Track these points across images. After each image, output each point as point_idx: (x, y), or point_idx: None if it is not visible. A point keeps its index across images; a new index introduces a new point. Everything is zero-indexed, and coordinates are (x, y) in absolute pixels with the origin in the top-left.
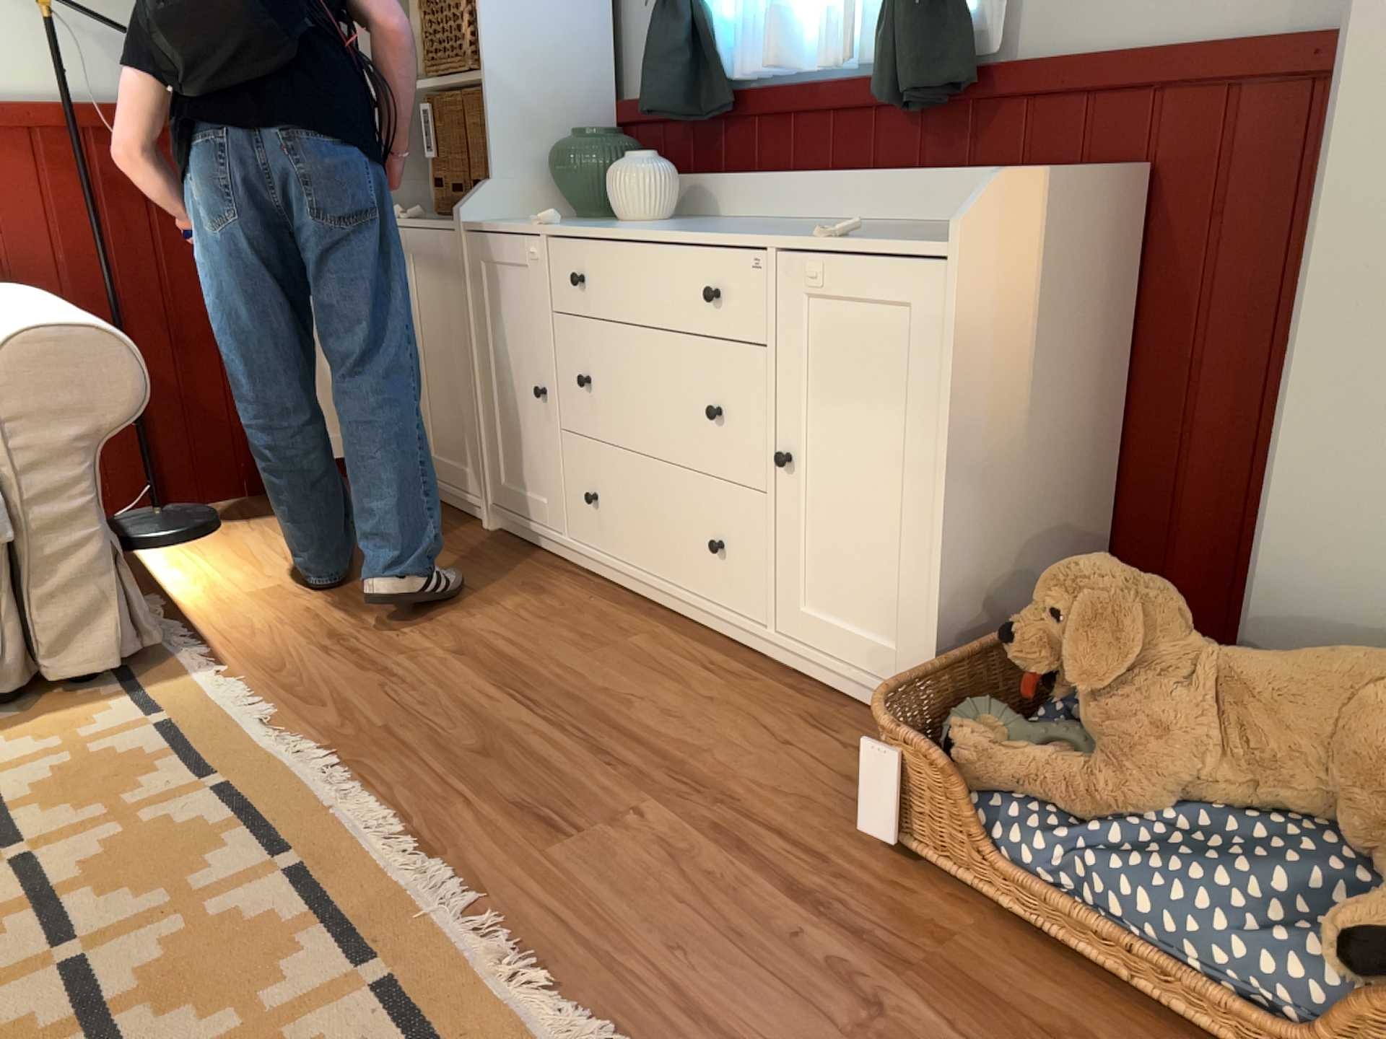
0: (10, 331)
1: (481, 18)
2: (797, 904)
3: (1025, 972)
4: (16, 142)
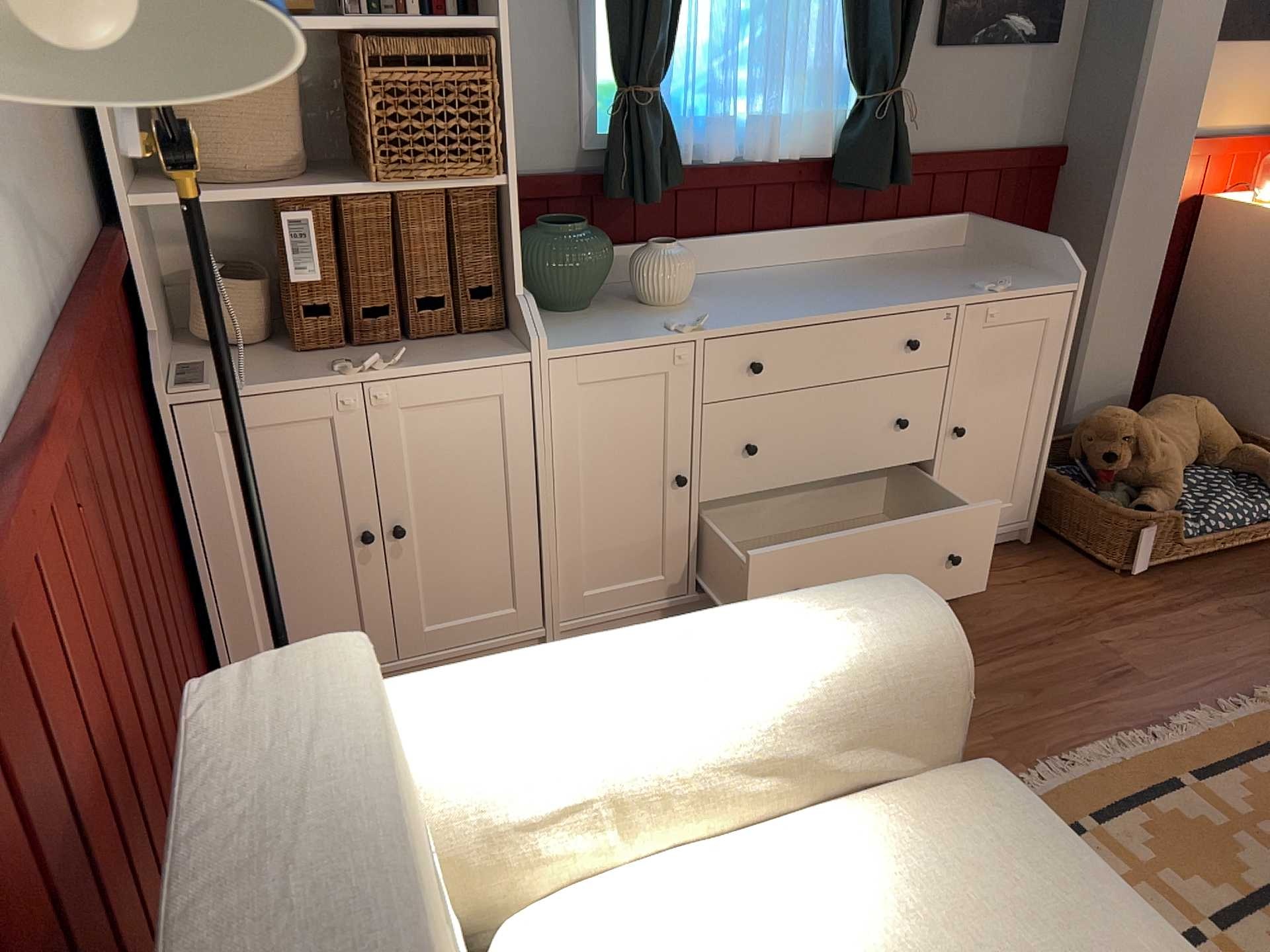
0: (911, 635)
1: (507, 113)
2: (1178, 612)
3: (1212, 571)
4: (41, 472)
